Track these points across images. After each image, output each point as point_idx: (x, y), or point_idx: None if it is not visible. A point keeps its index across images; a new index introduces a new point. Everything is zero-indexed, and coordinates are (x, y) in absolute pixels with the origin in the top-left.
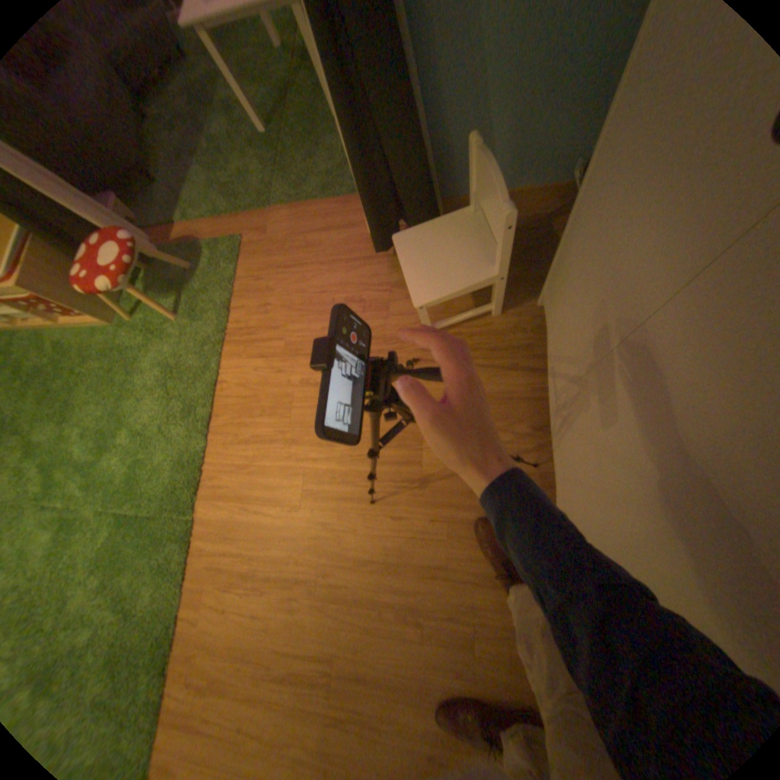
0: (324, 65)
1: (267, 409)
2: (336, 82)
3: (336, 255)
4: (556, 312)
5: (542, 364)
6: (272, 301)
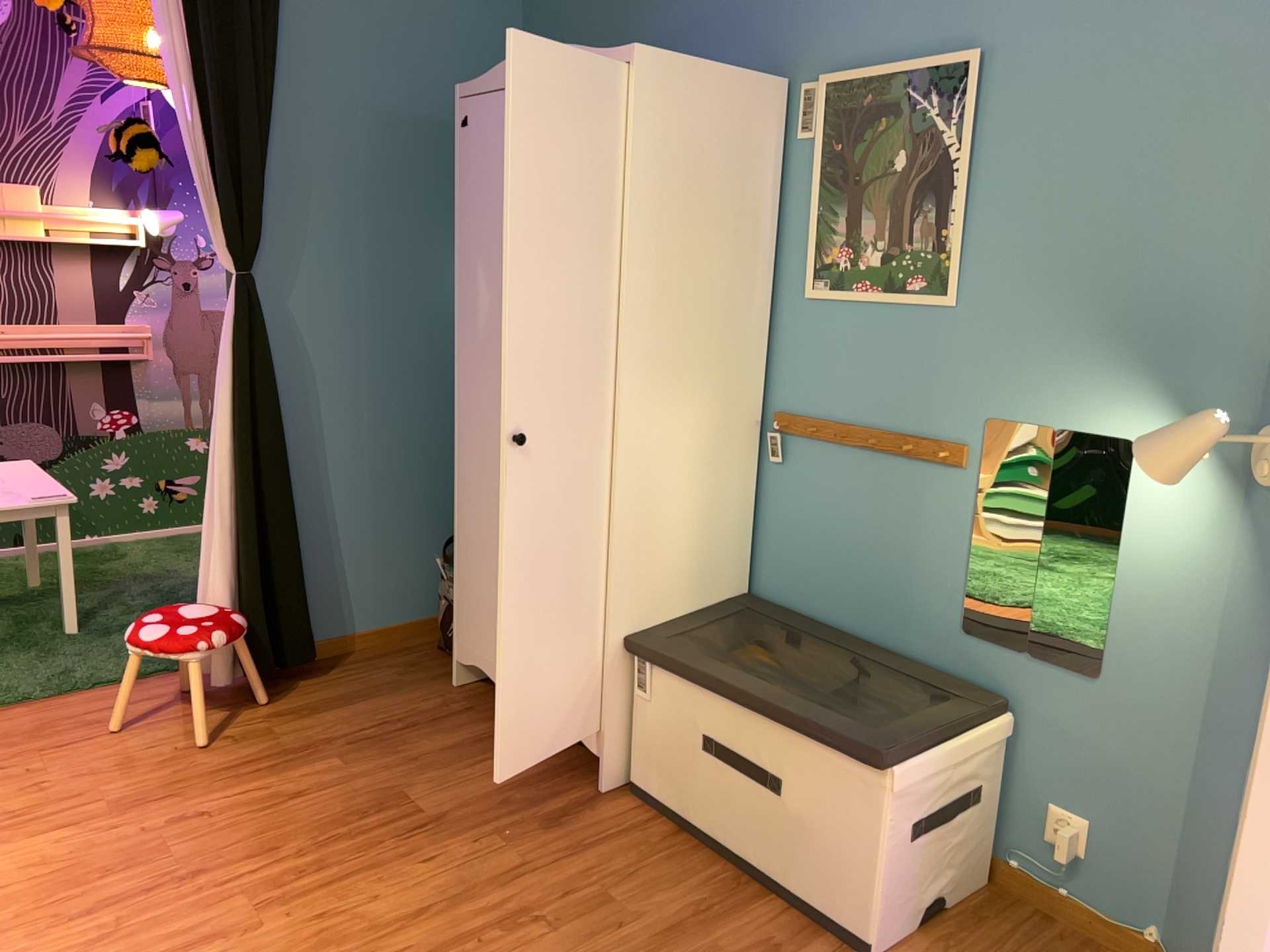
0: (238, 473)
1: (115, 865)
2: (241, 486)
3: (151, 717)
4: (477, 624)
5: (490, 711)
6: (48, 776)
